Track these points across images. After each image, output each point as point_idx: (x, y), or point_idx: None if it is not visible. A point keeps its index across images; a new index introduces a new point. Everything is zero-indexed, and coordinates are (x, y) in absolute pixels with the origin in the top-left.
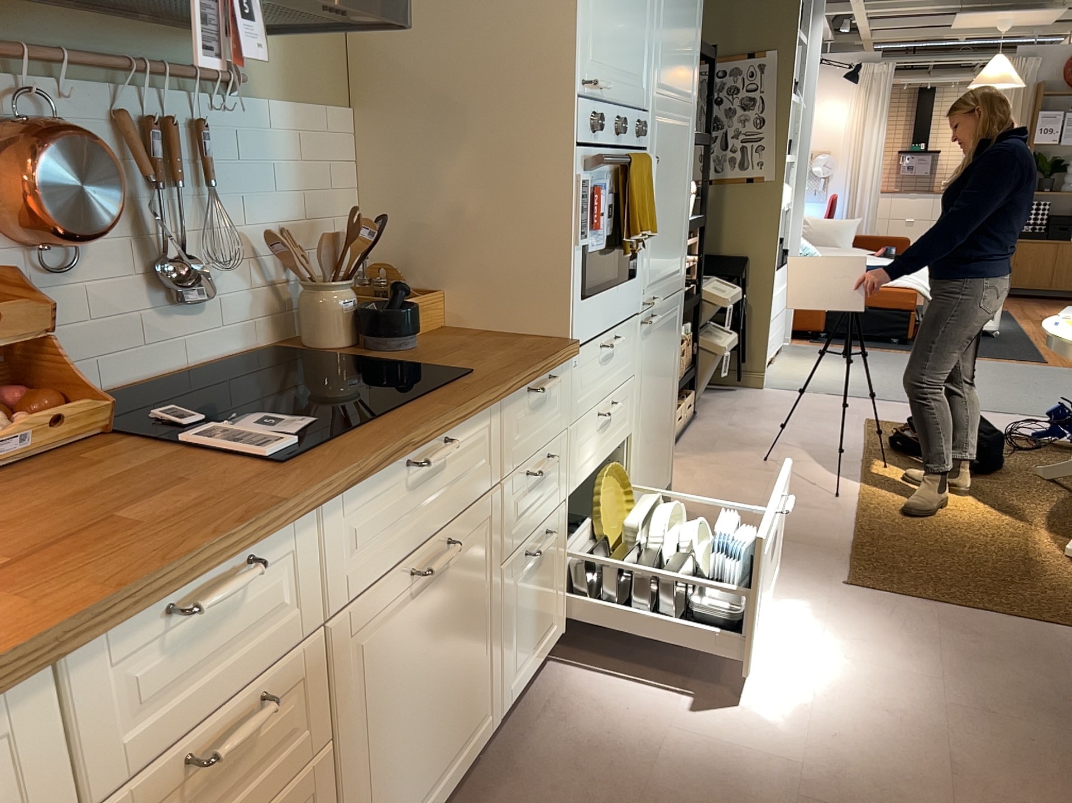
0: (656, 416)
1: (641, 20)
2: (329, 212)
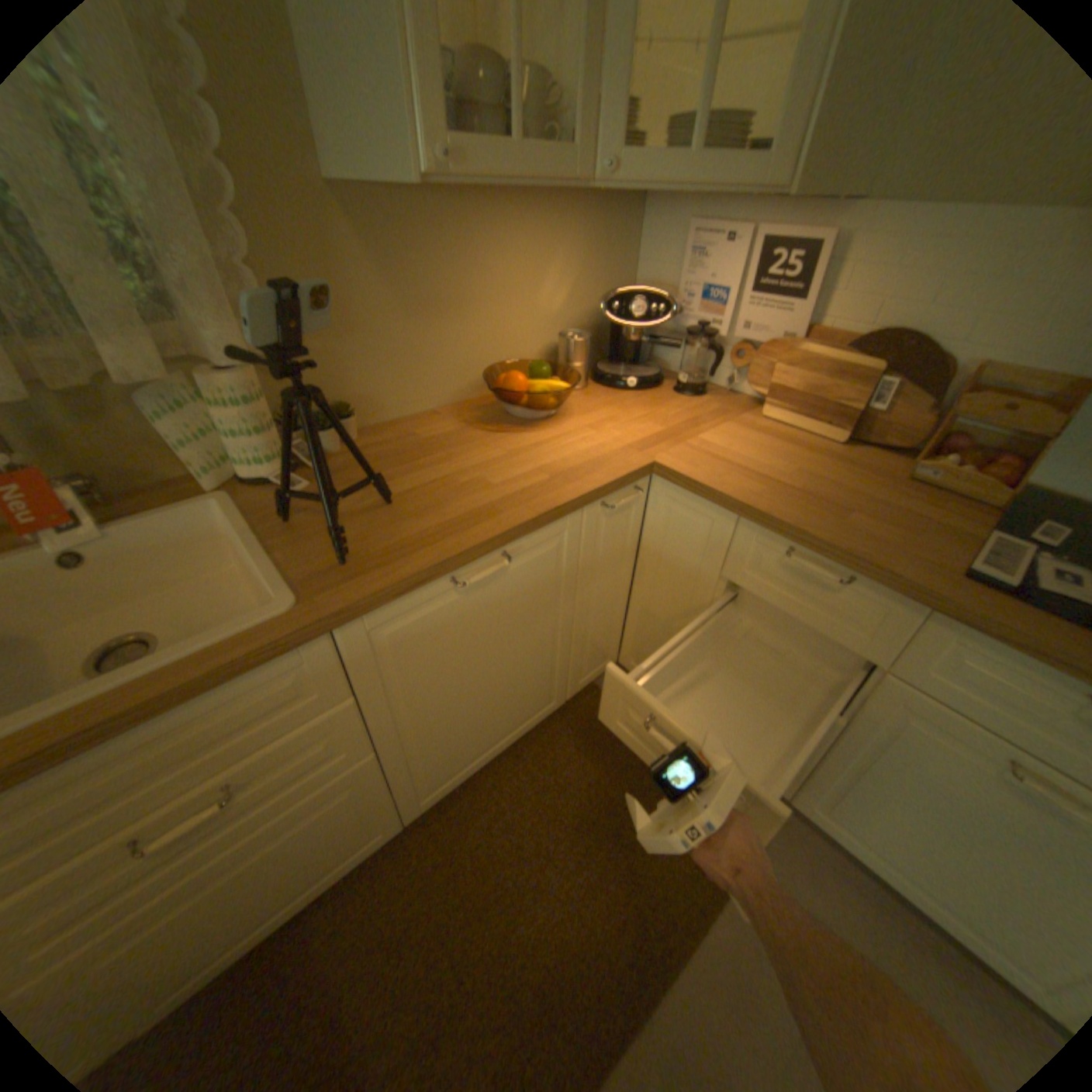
0: None
1: None
2: None
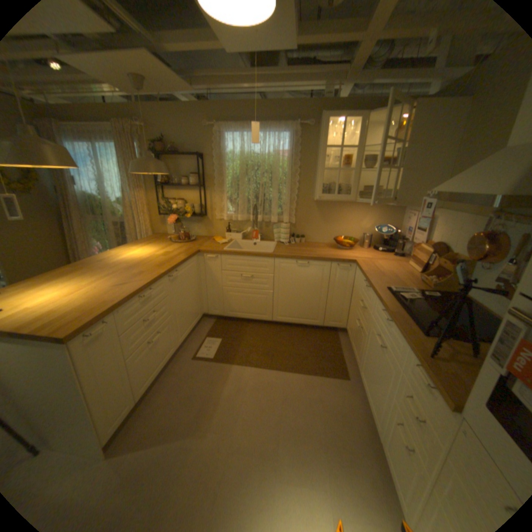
0: None
1: None
2: None
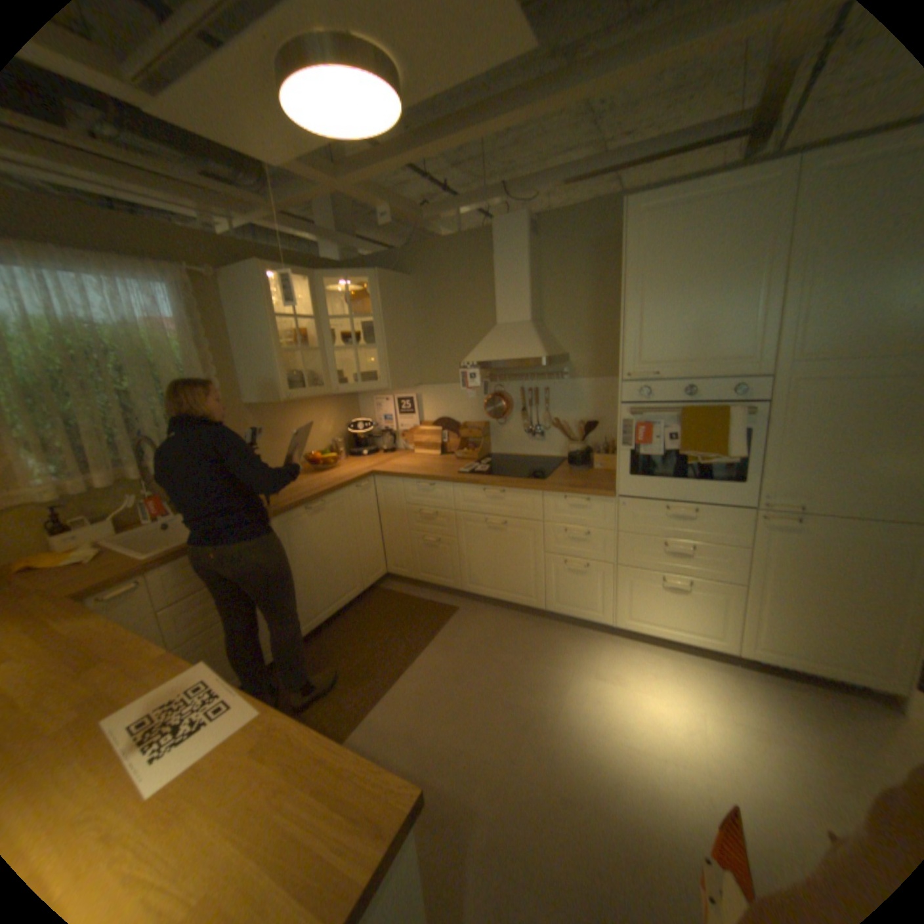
0: (823, 605)
1: (739, 321)
2: (608, 416)
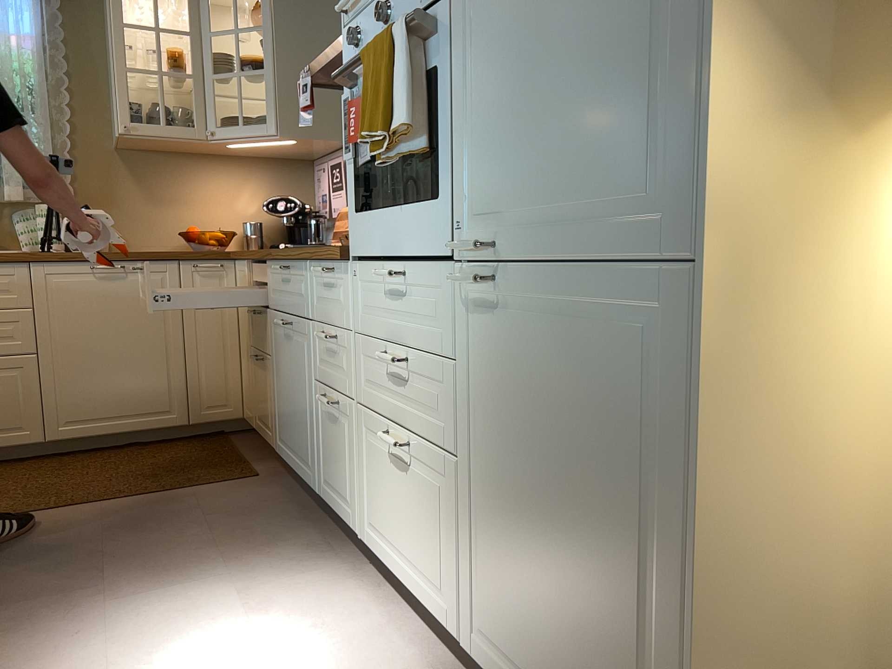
0: (545, 525)
1: None
2: None
